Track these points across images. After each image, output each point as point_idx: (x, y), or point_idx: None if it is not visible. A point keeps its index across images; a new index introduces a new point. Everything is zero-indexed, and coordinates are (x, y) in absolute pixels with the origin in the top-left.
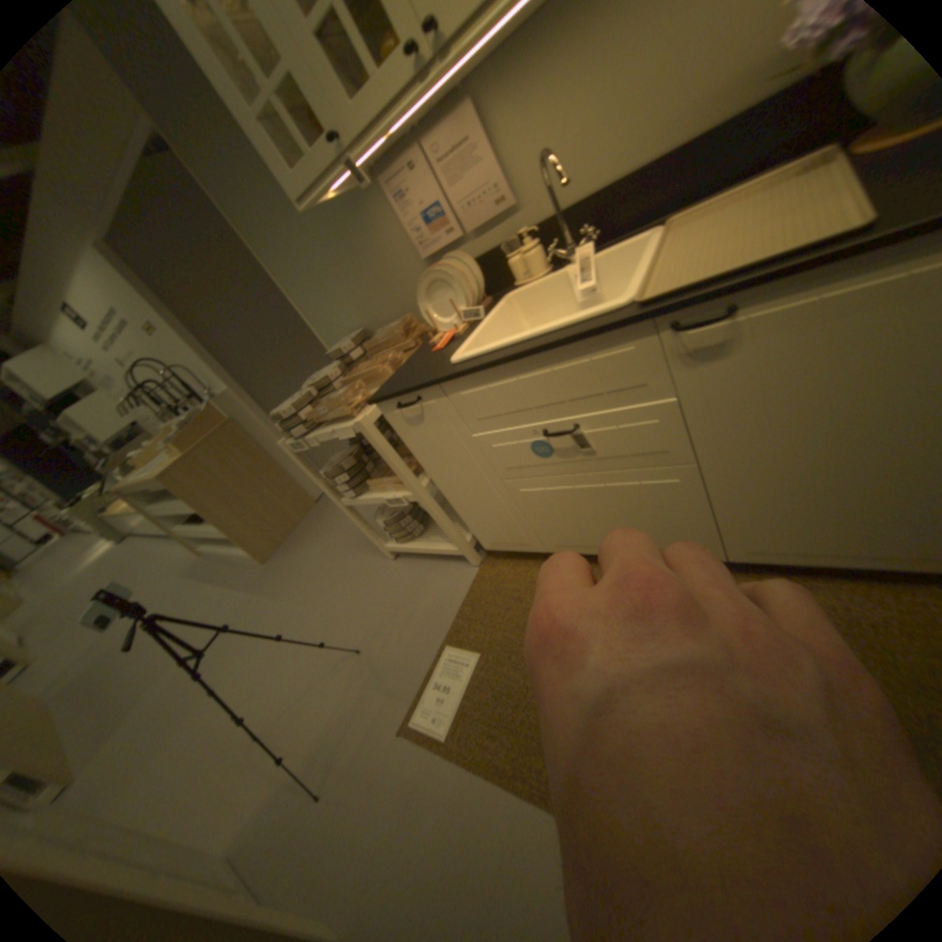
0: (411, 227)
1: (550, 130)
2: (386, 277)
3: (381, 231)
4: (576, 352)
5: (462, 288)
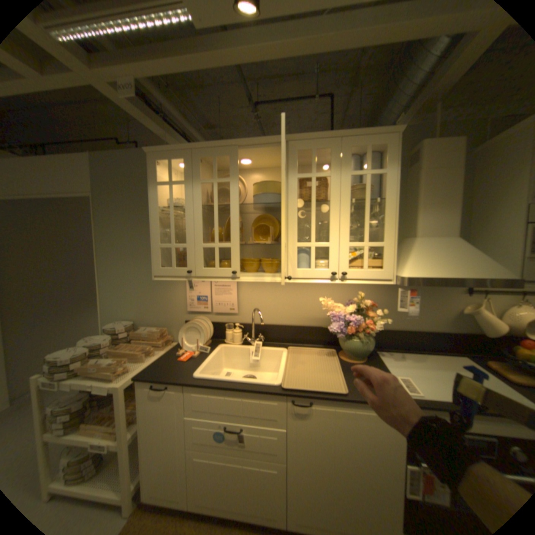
0: (189, 297)
1: (258, 299)
2: (162, 307)
3: (173, 290)
4: (254, 396)
5: (202, 334)
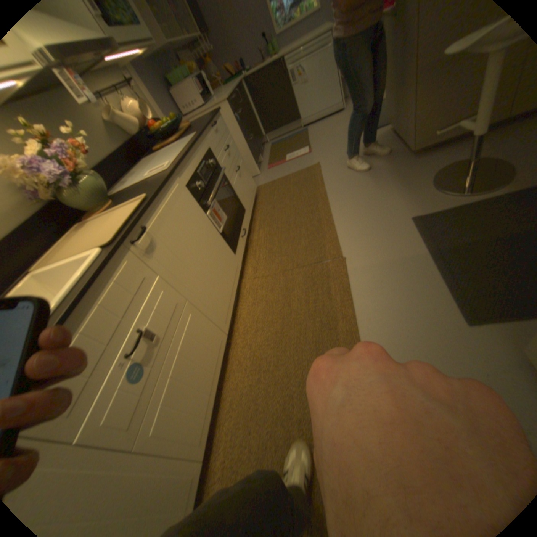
0: None
1: None
2: None
3: None
4: (104, 283)
5: None
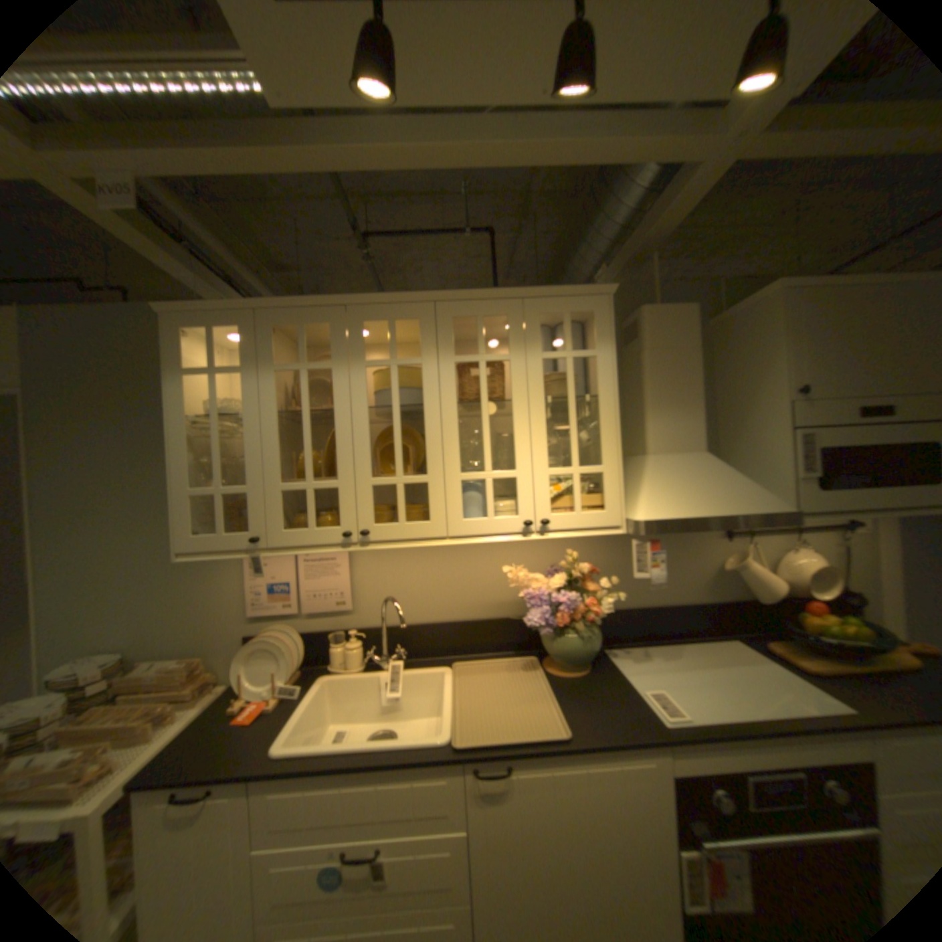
0: (251, 589)
1: (391, 579)
2: (192, 615)
3: (215, 578)
4: (402, 777)
5: (284, 663)
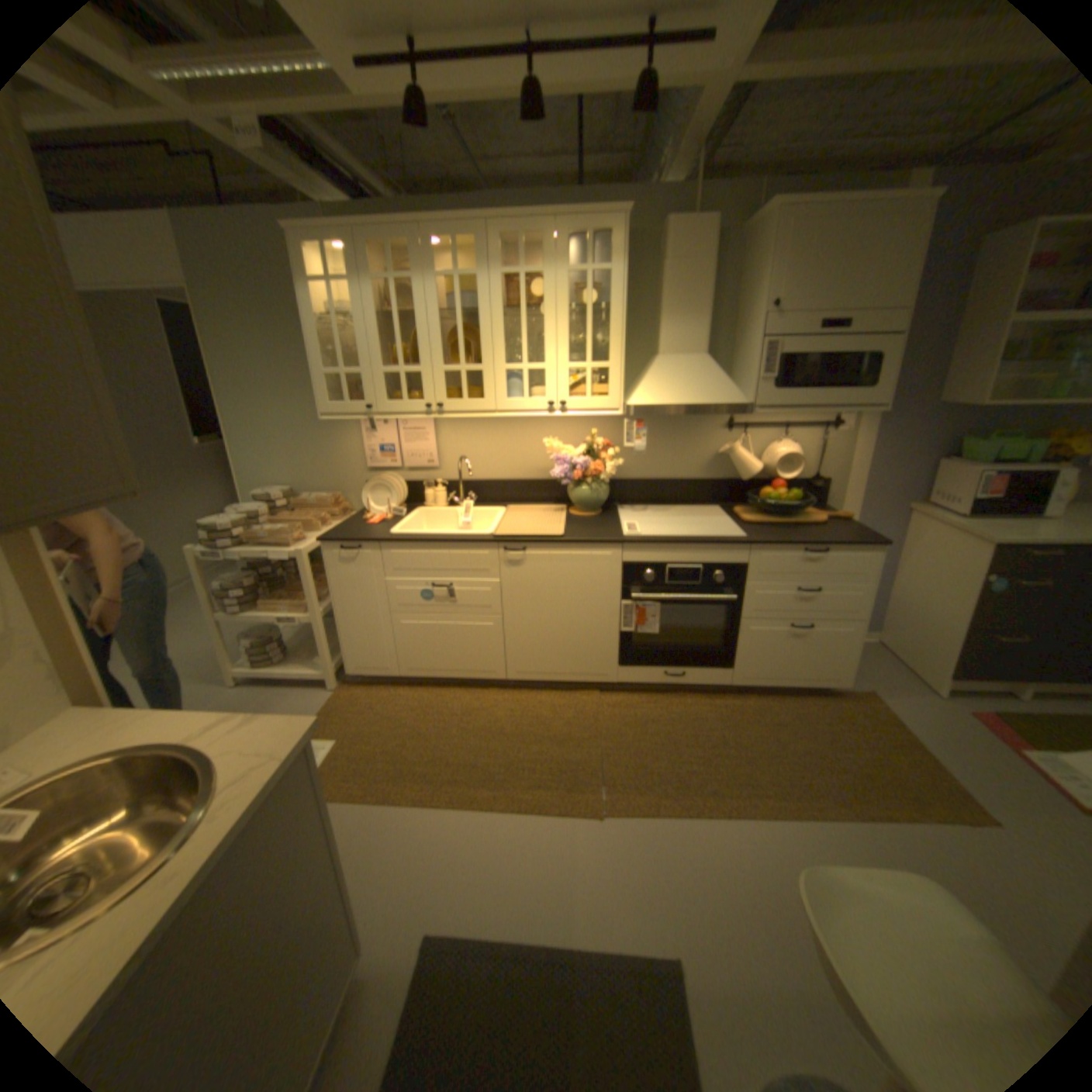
0: (368, 448)
1: (466, 447)
2: (330, 464)
3: (343, 439)
4: (463, 547)
5: (394, 495)
